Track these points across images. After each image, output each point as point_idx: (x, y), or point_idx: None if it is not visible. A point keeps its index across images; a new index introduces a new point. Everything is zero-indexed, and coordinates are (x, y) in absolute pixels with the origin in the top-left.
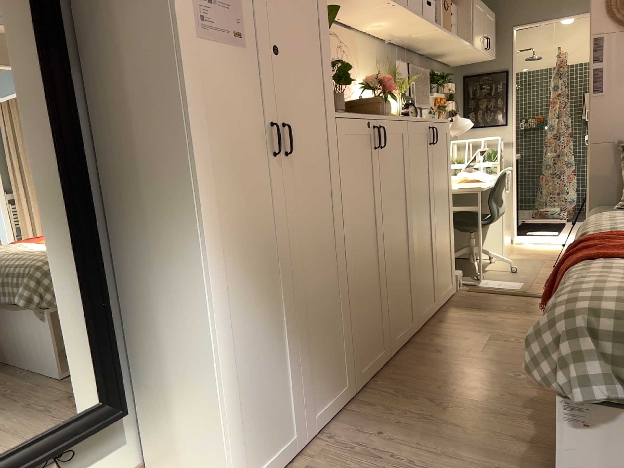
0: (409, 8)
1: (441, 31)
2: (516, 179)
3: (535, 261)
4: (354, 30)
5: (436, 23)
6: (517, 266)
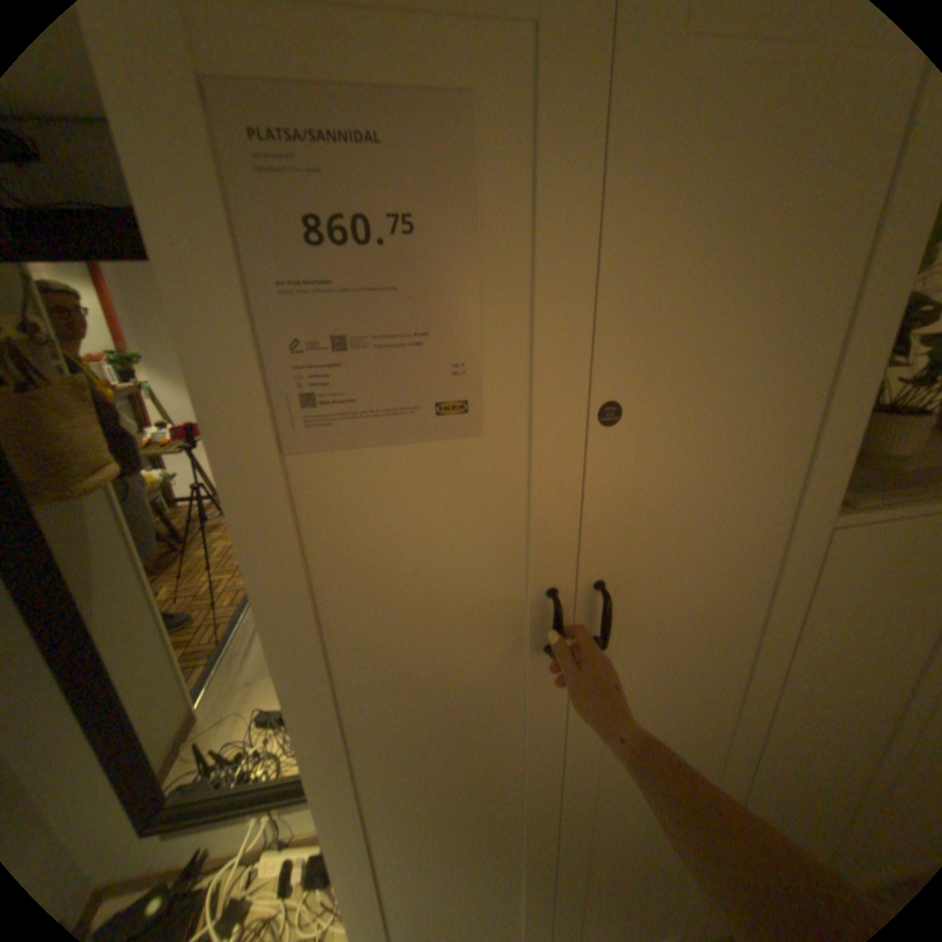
0: None
1: None
2: None
3: None
4: None
5: None
6: None
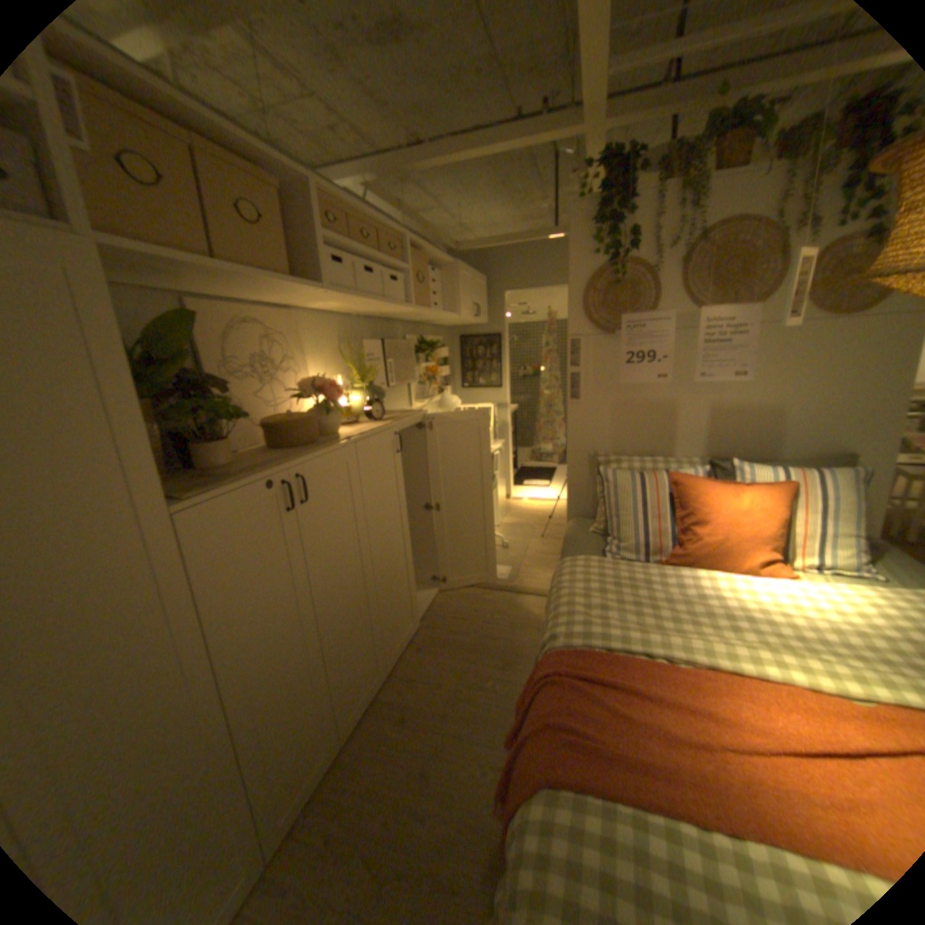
0: (356, 291)
1: (414, 307)
2: (511, 438)
3: (525, 528)
4: (294, 307)
5: (404, 302)
6: (507, 541)
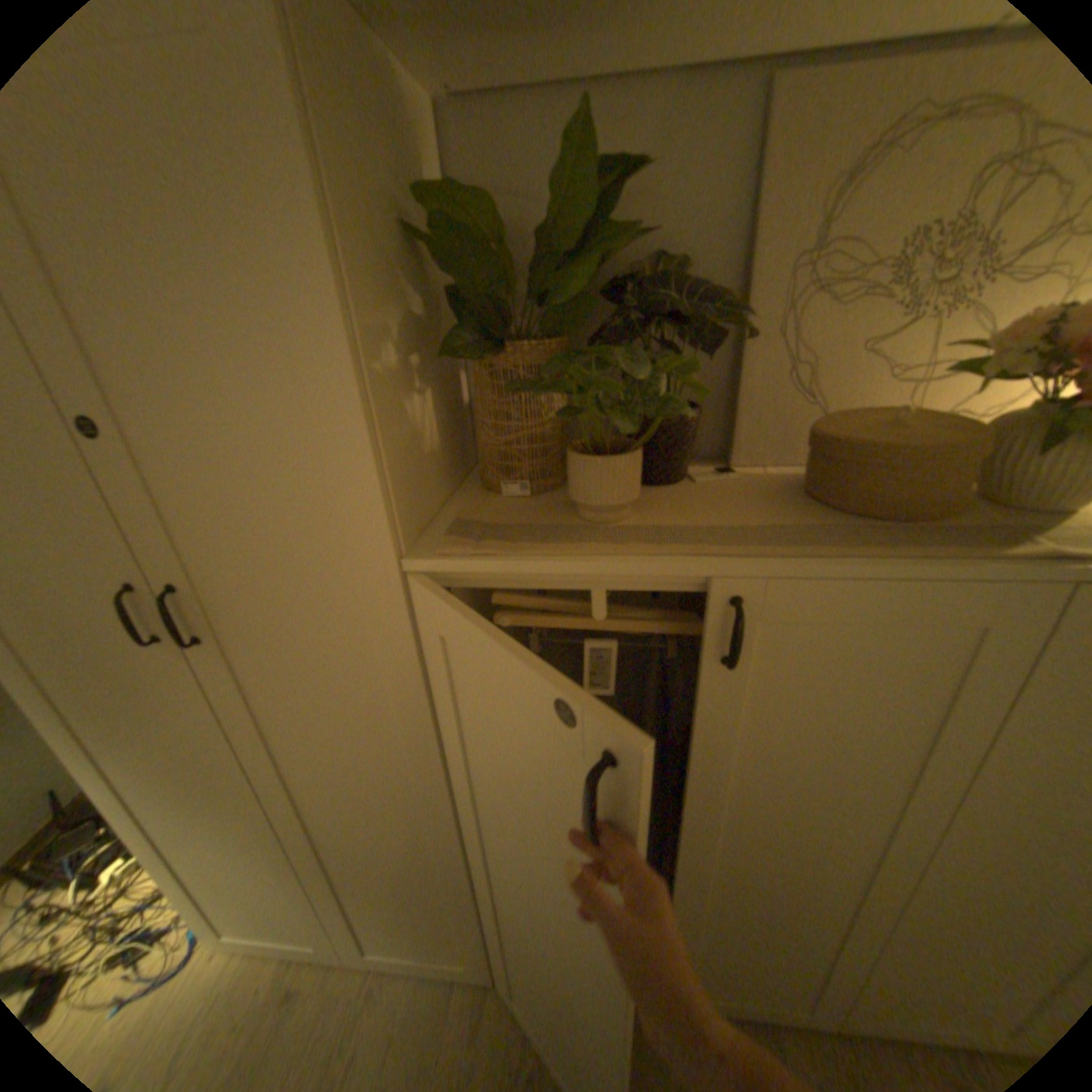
0: None
1: None
2: None
3: None
4: None
5: None
6: None
